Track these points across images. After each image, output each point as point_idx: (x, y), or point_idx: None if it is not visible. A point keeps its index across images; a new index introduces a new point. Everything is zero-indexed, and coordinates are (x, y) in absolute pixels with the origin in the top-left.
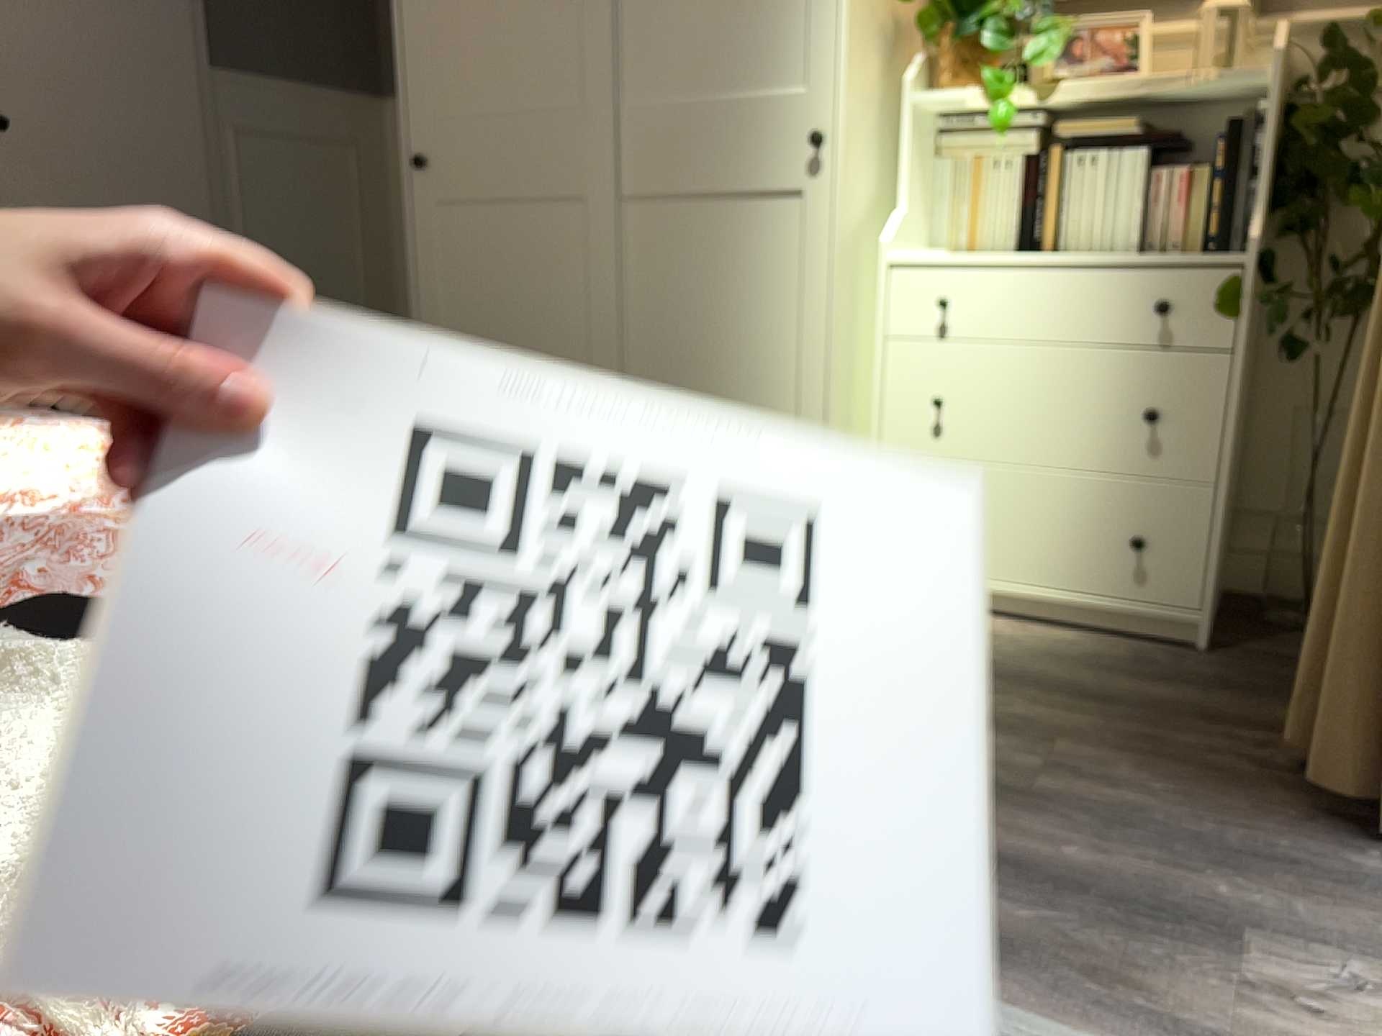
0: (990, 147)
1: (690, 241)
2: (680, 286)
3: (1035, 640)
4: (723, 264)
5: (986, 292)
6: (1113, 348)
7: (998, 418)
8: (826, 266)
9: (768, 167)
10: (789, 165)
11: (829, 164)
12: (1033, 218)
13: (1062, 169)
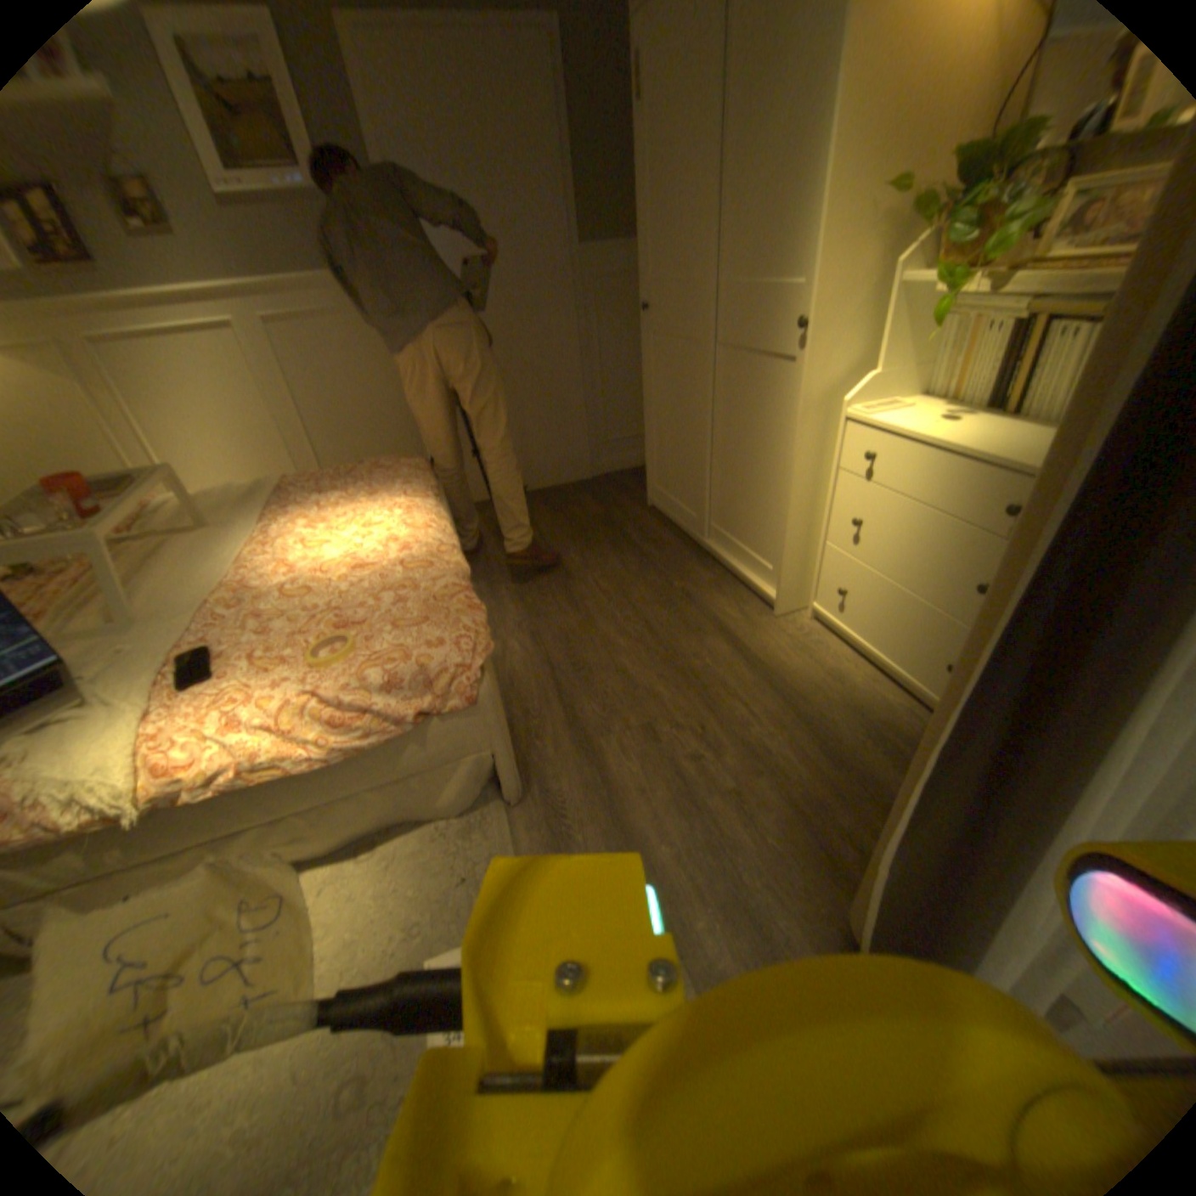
0: (991, 308)
1: (745, 377)
2: (739, 405)
3: (870, 691)
4: (757, 397)
5: (900, 453)
6: (974, 525)
7: (891, 544)
8: (802, 413)
9: (782, 335)
10: (792, 337)
11: (812, 340)
12: (1010, 377)
13: (1044, 336)
